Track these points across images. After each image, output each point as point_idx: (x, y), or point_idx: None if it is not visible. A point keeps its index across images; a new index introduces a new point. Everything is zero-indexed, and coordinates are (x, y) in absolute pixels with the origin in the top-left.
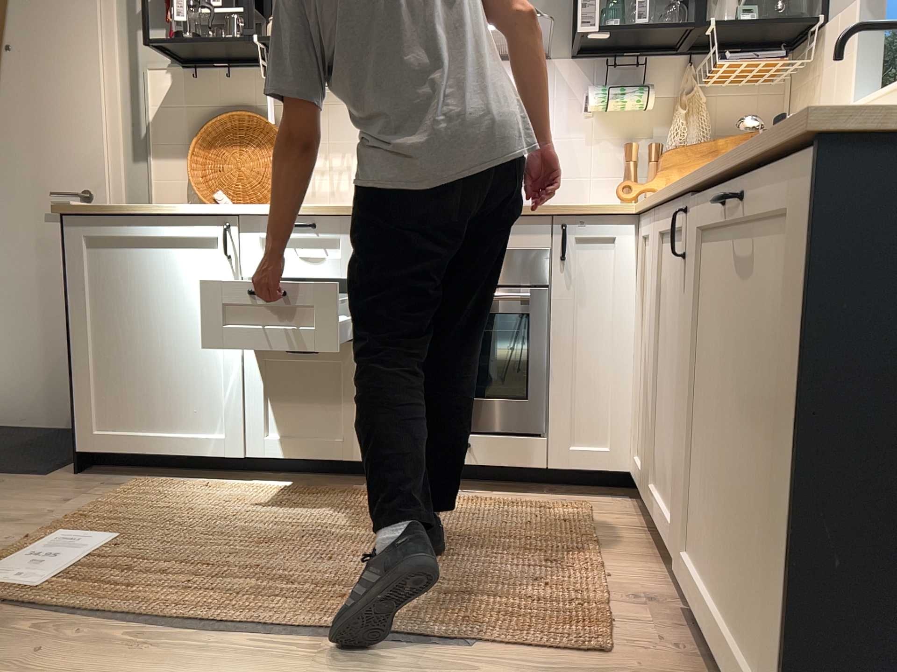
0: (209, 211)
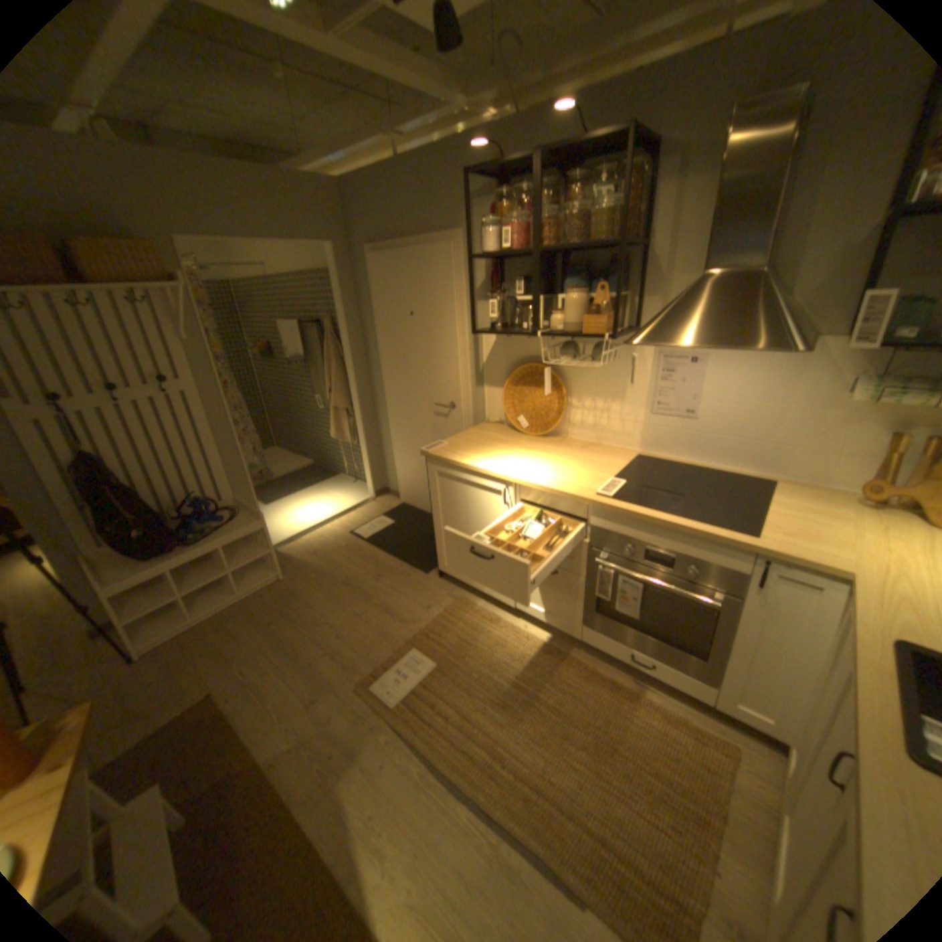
0: (496, 475)
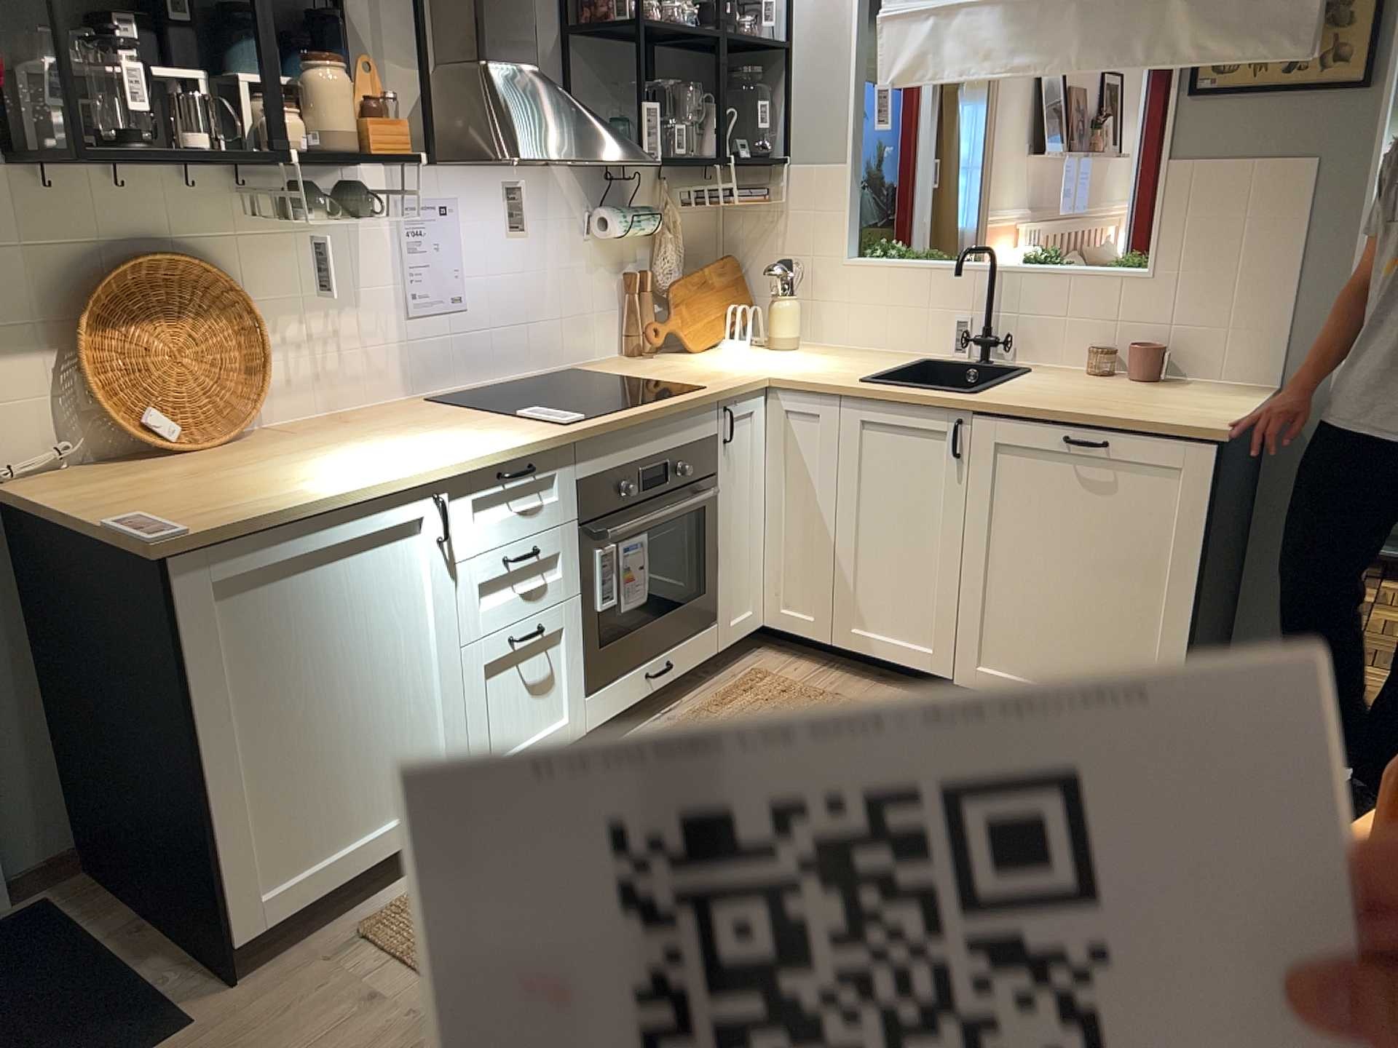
0: (415, 482)
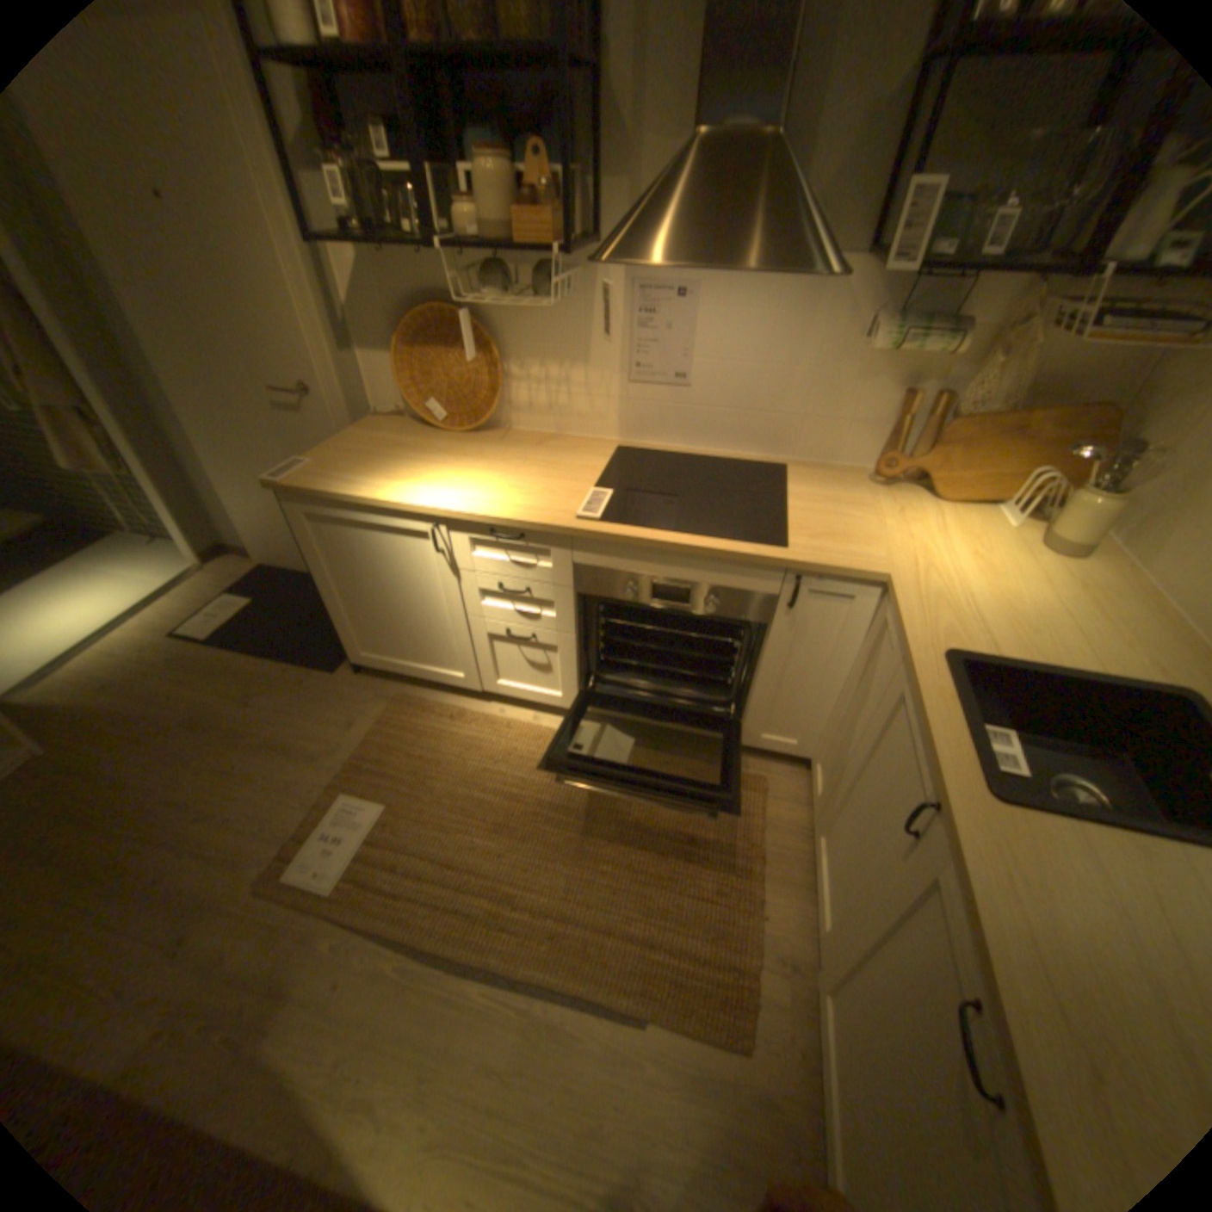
0: (413, 509)
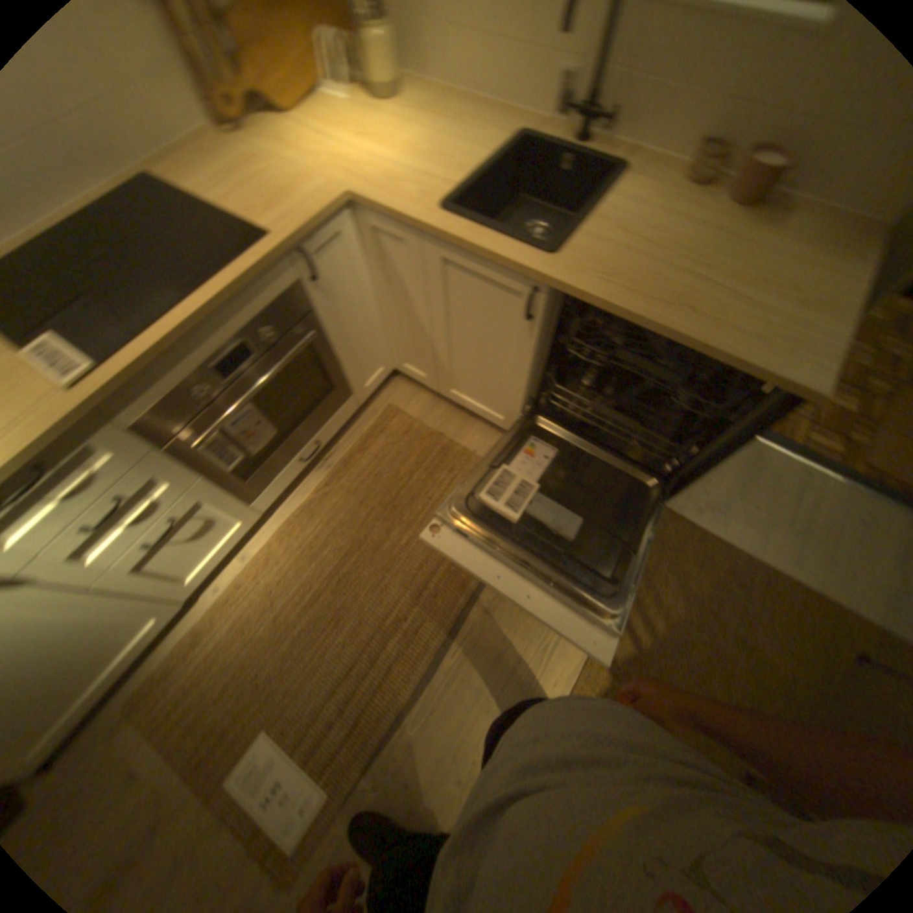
0: None
